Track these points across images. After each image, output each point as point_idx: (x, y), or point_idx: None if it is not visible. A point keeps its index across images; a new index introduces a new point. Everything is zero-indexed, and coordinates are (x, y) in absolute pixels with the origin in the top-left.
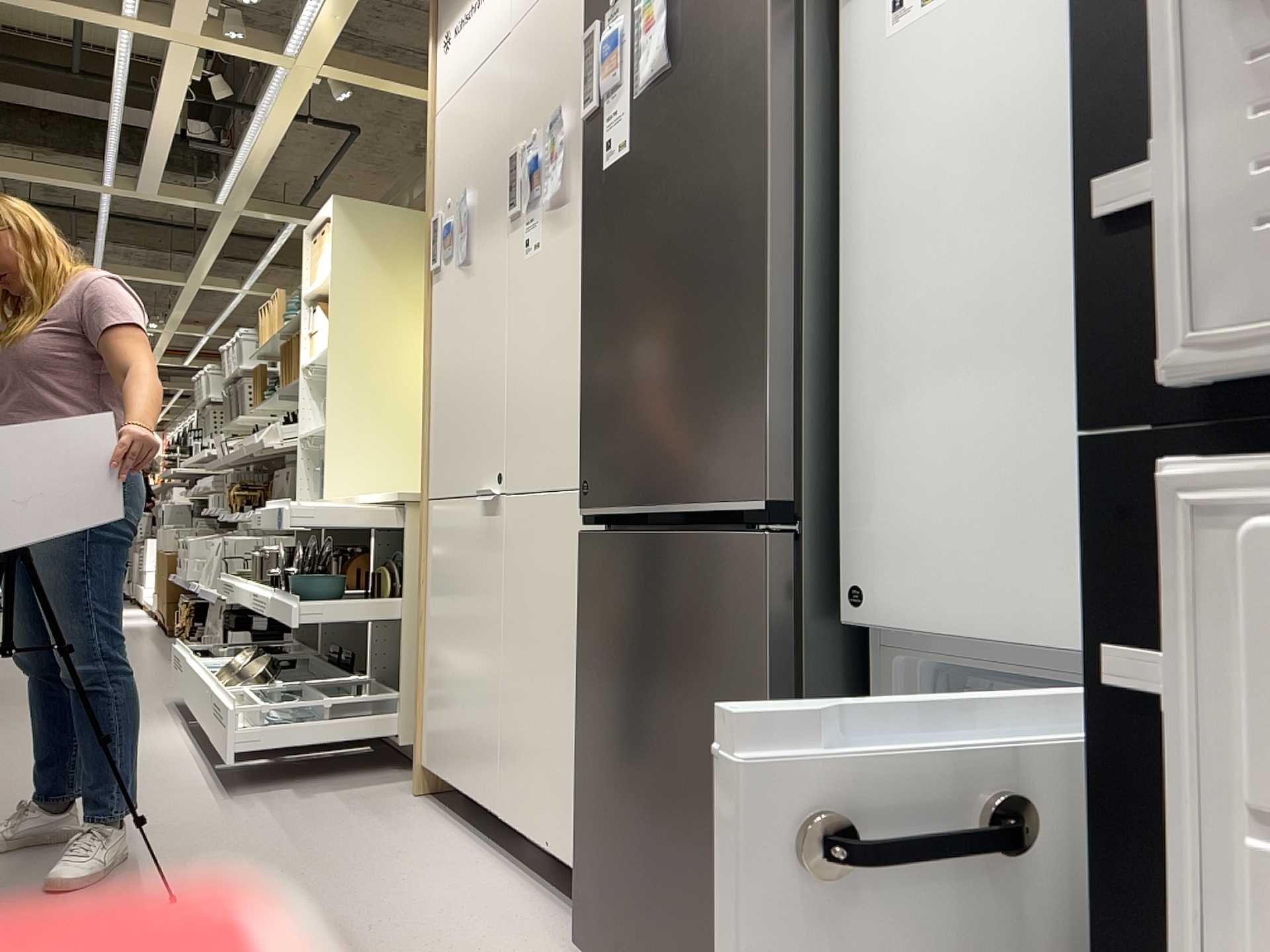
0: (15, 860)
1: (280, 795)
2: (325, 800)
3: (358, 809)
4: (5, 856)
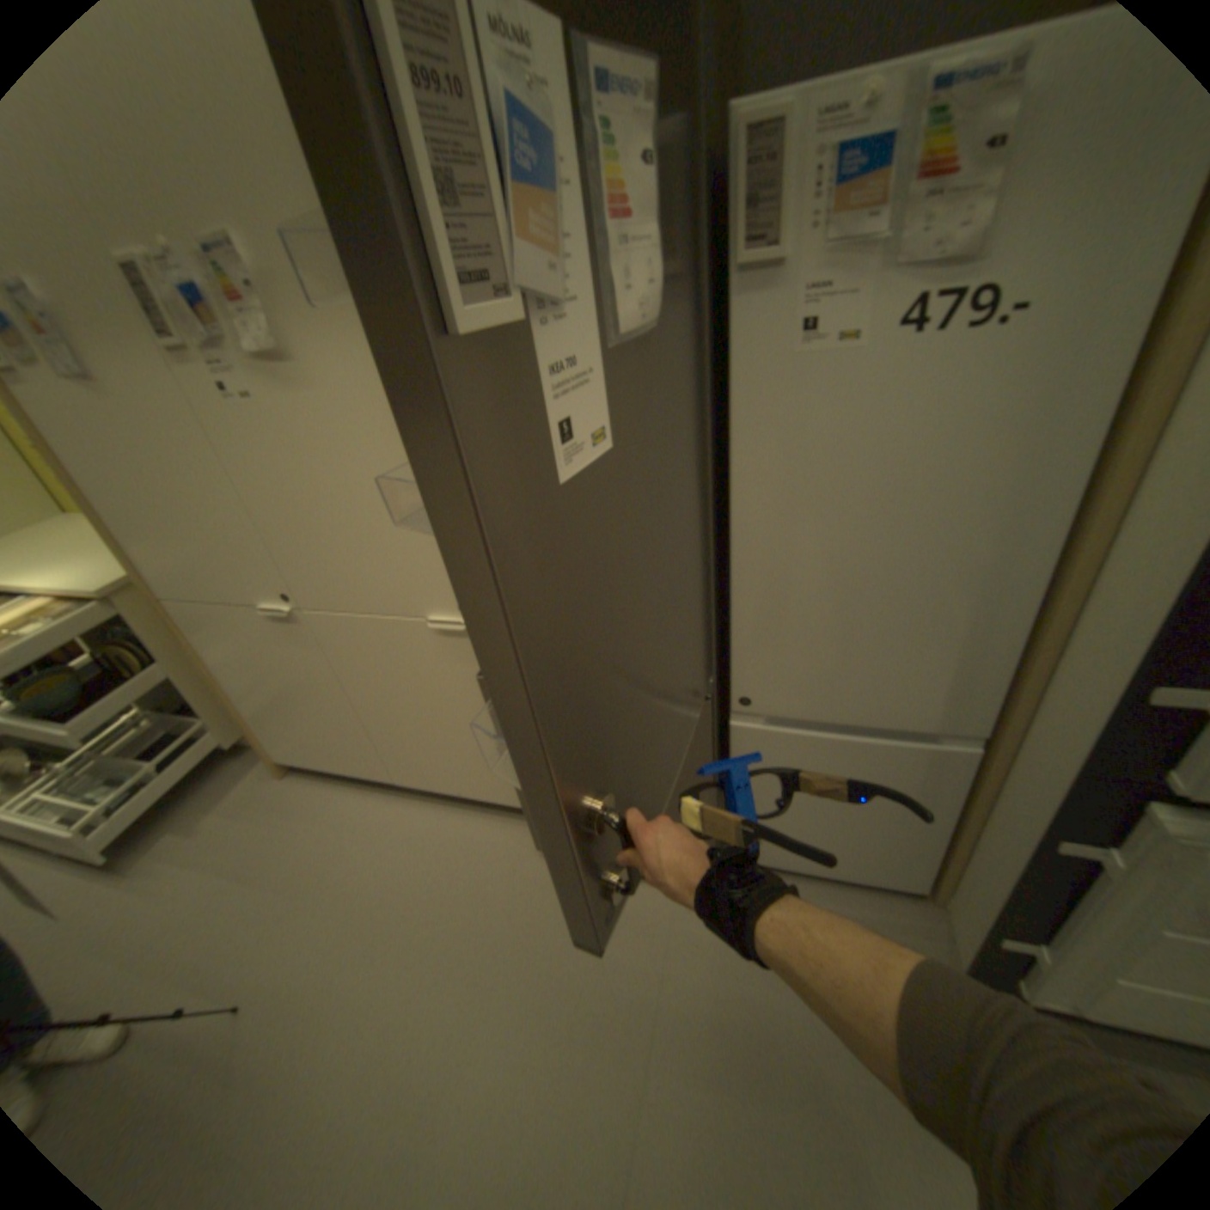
0: None
1: (164, 845)
2: (211, 825)
3: (250, 818)
4: None
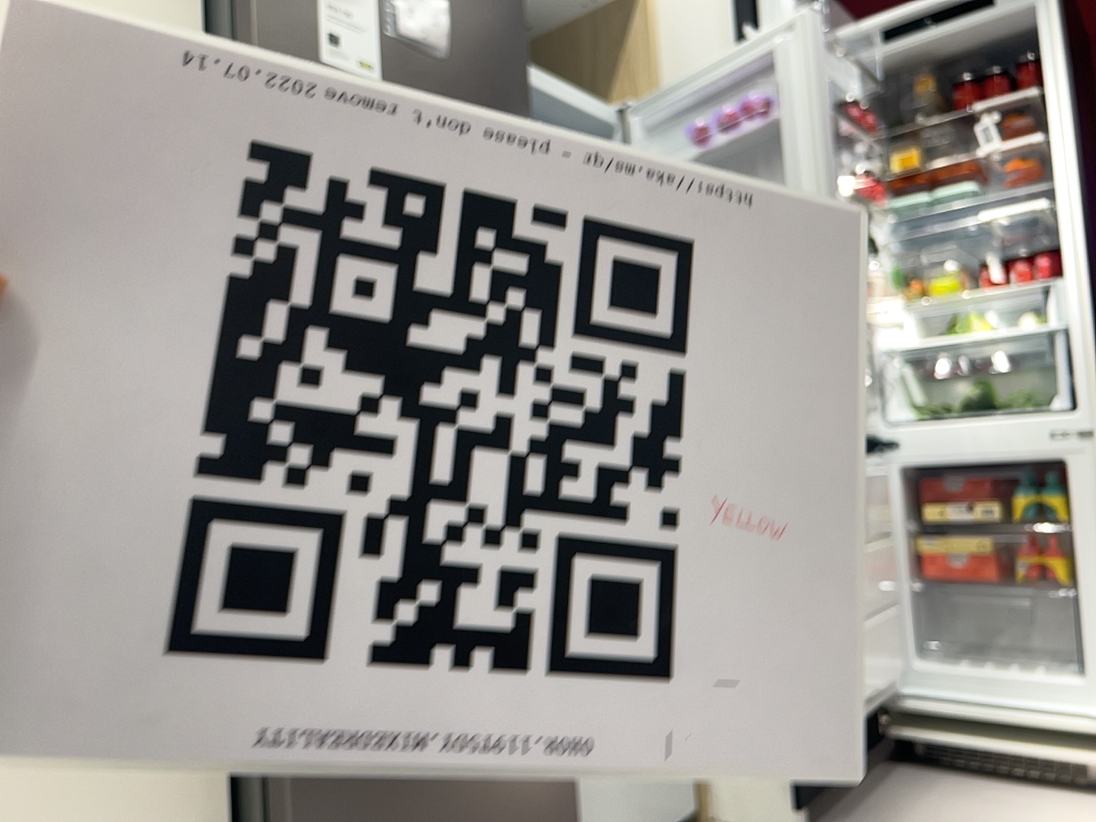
0: None
1: None
2: None
3: None
4: None
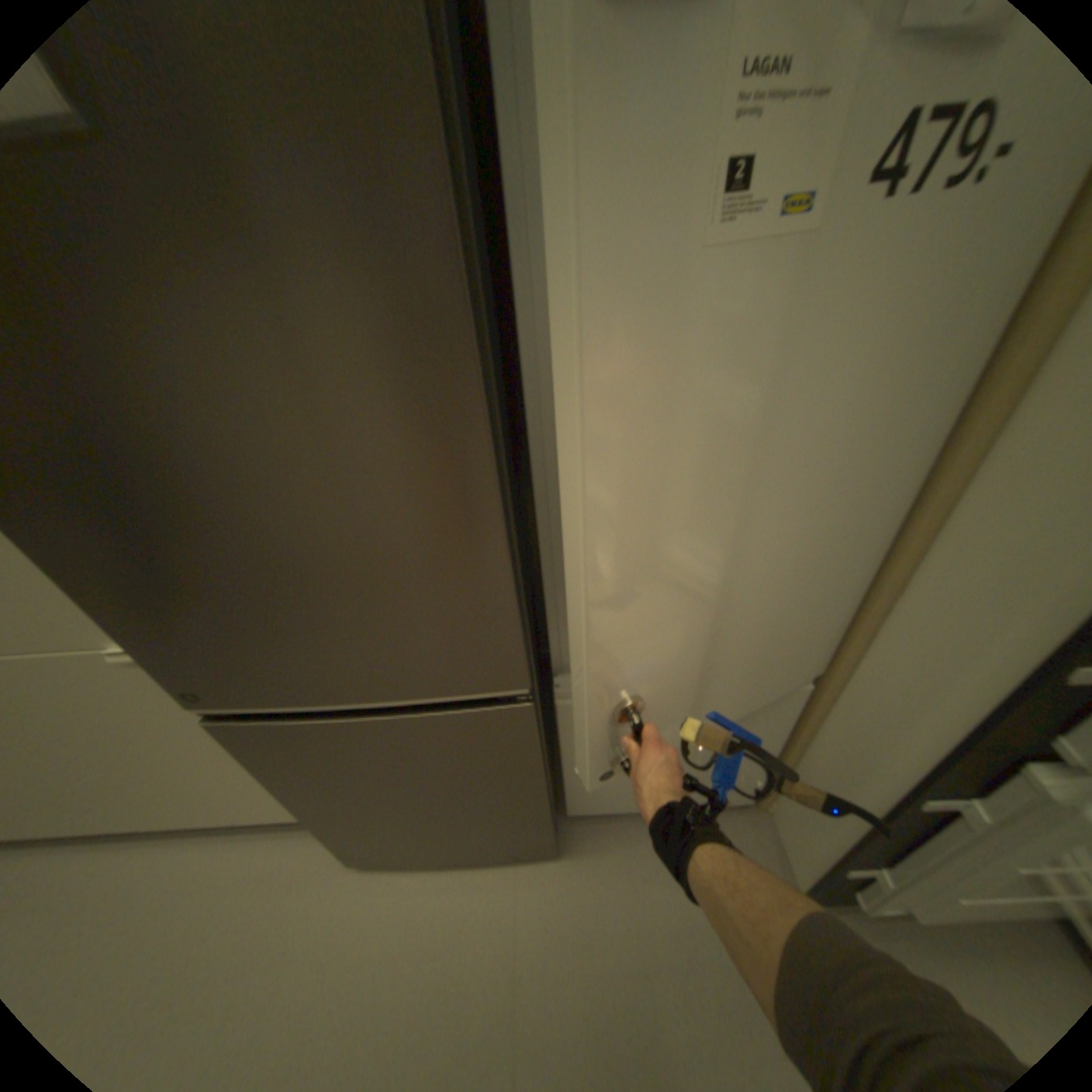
0: None
1: None
2: None
3: None
4: None
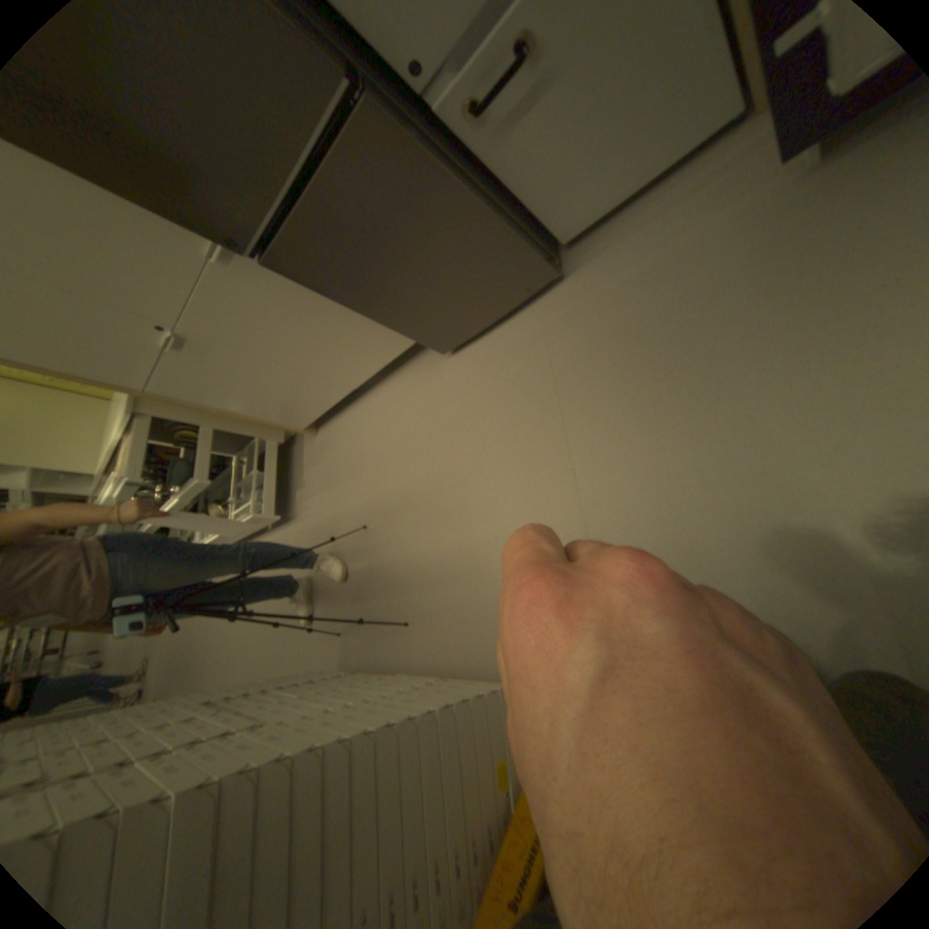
0: (319, 599)
1: (302, 495)
2: (311, 475)
3: (321, 459)
4: (315, 603)
